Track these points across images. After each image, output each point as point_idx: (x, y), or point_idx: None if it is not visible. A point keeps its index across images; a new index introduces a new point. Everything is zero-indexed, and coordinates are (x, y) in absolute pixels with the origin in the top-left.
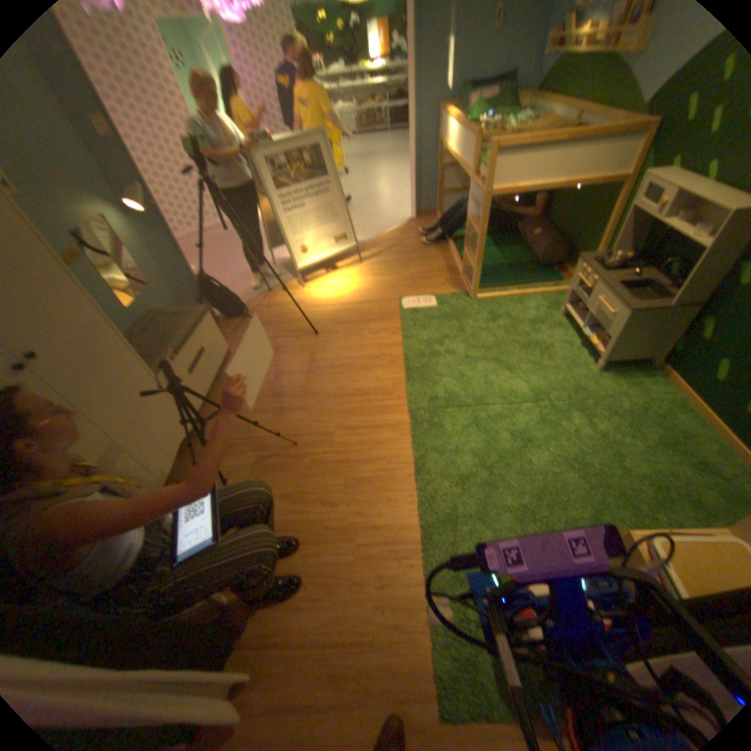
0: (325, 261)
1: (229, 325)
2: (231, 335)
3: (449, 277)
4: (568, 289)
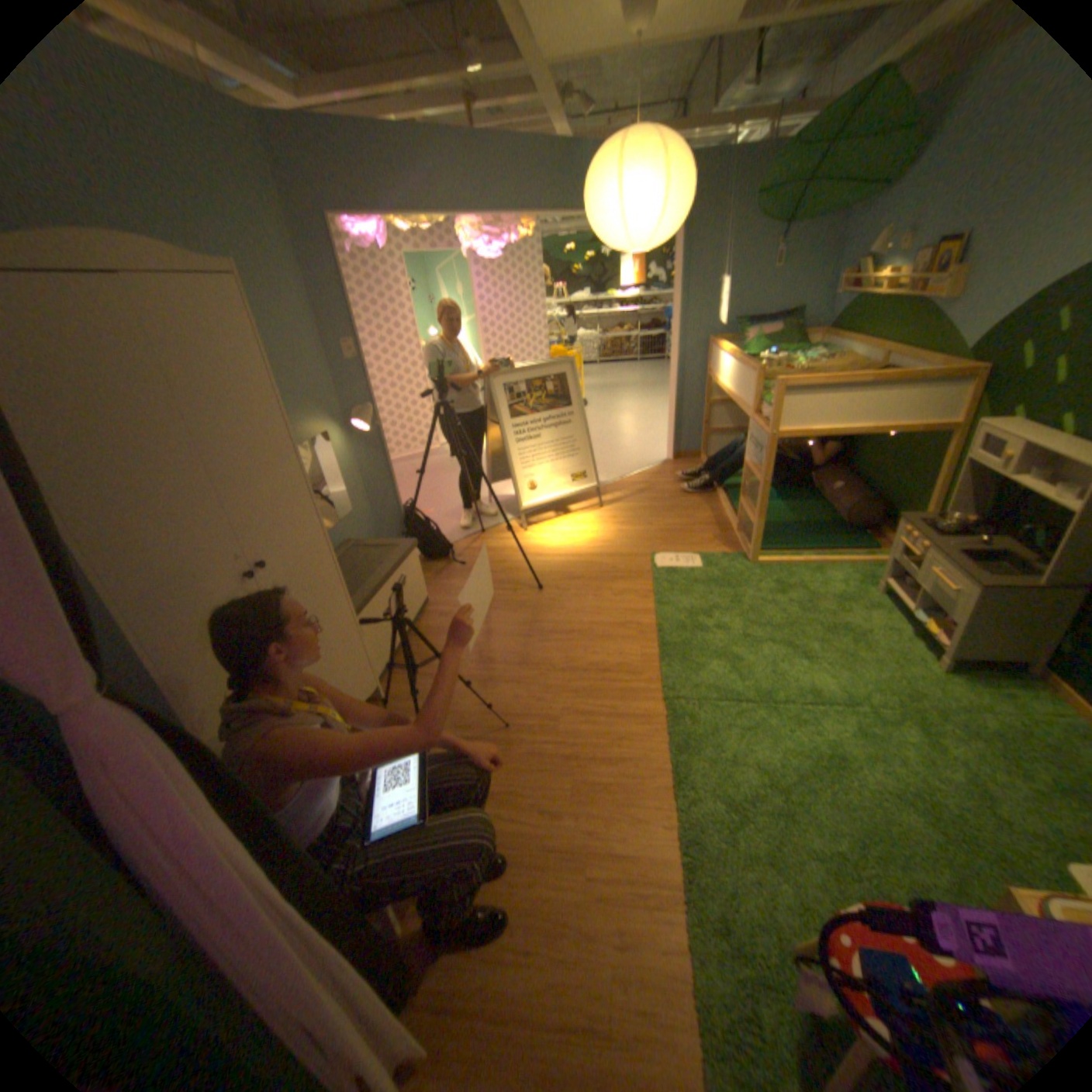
0: (554, 504)
1: (430, 570)
2: (431, 582)
3: (719, 534)
4: (889, 560)
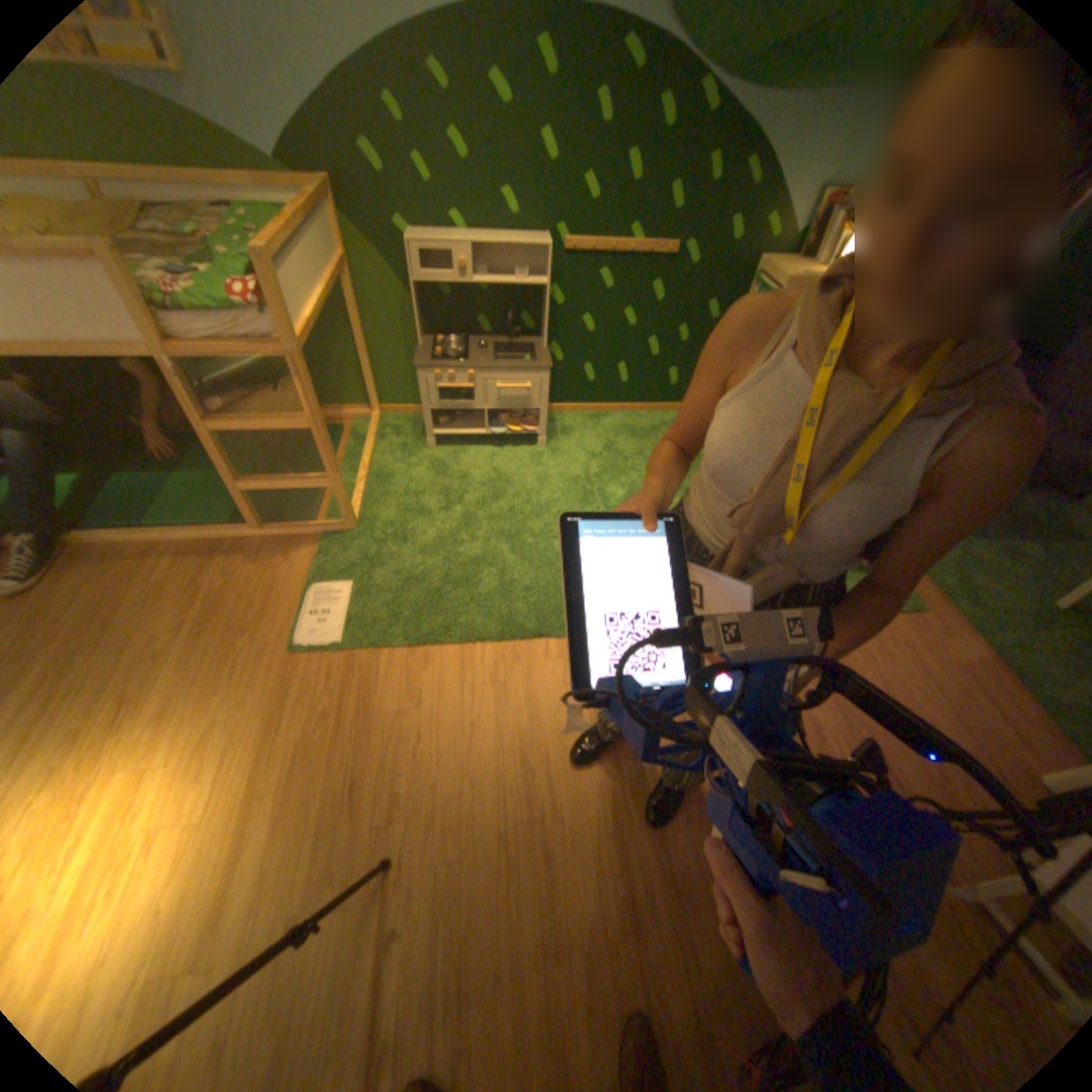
0: None
1: None
2: None
3: (240, 555)
4: (369, 427)
